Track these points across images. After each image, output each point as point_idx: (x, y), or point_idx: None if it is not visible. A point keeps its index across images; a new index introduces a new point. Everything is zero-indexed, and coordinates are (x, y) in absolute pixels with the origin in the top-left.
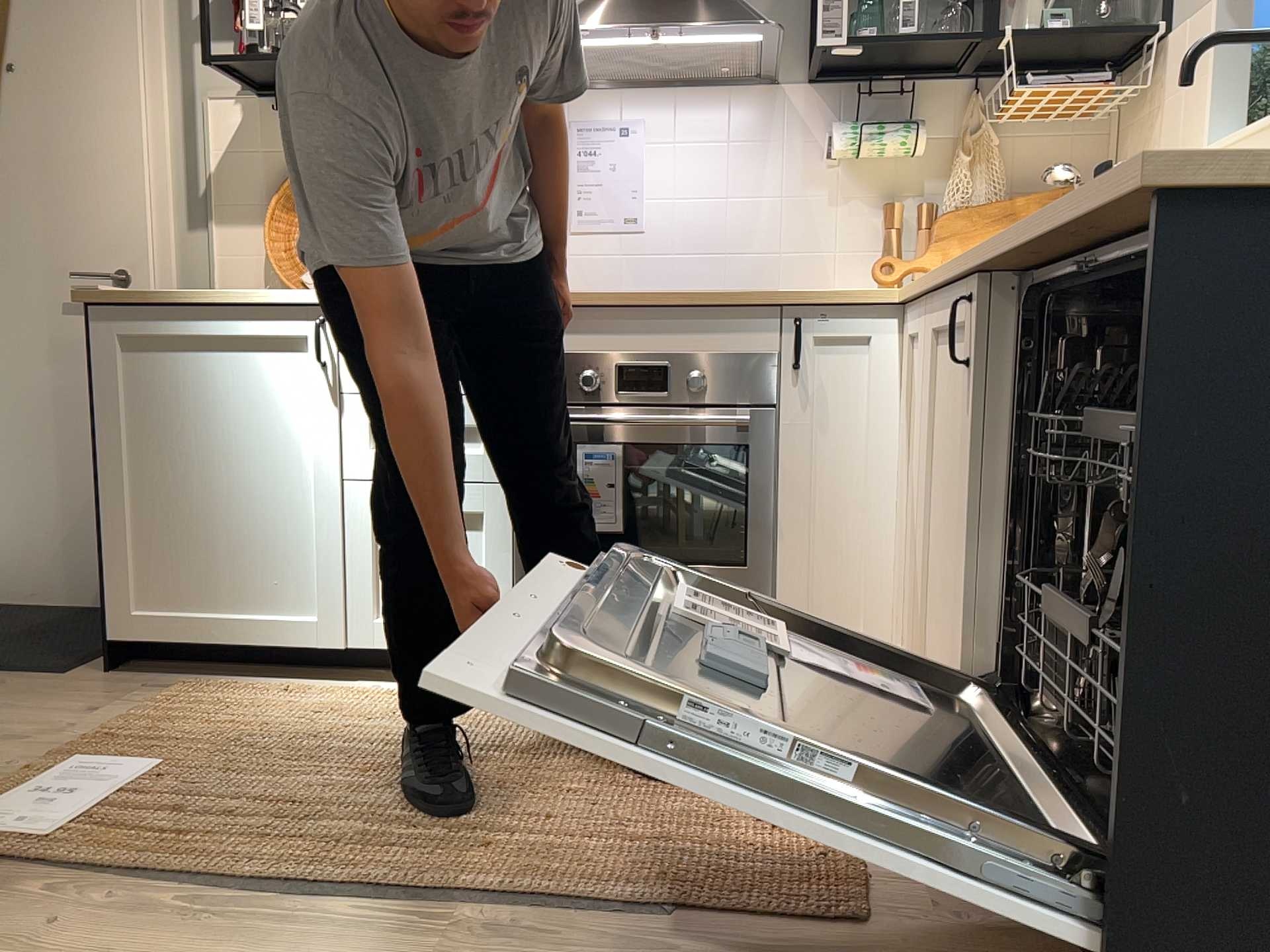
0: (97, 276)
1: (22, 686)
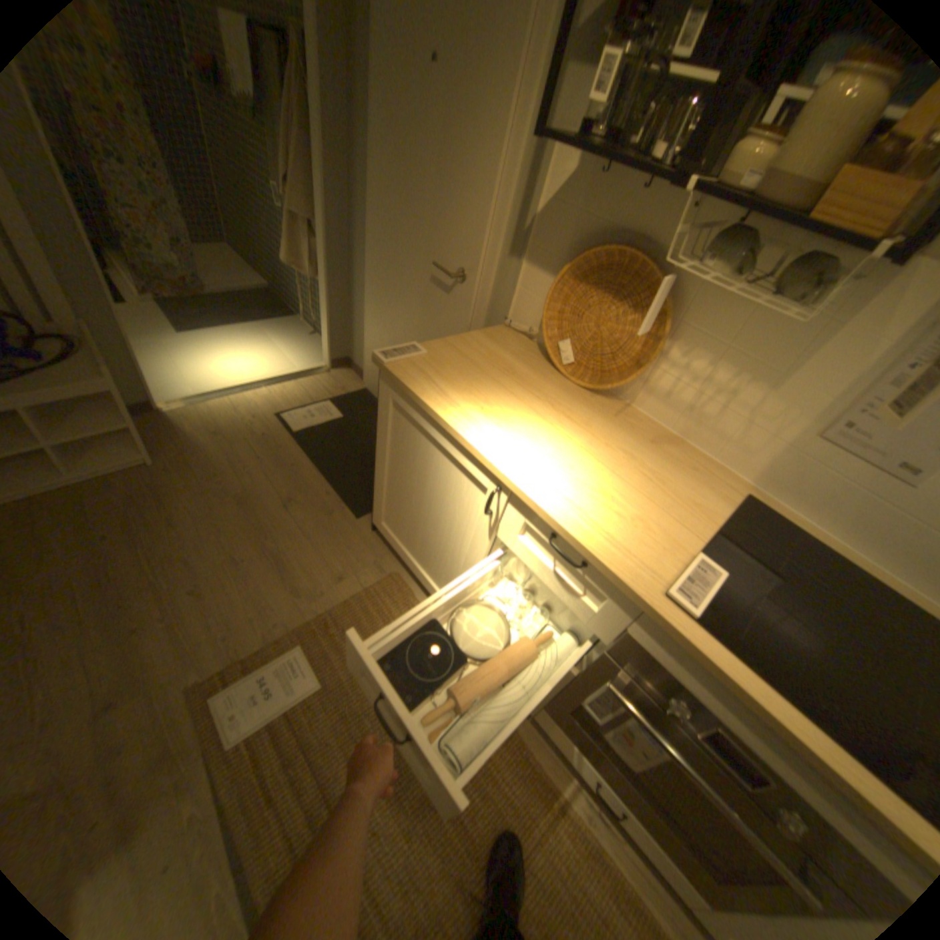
0: (445, 273)
1: (337, 519)
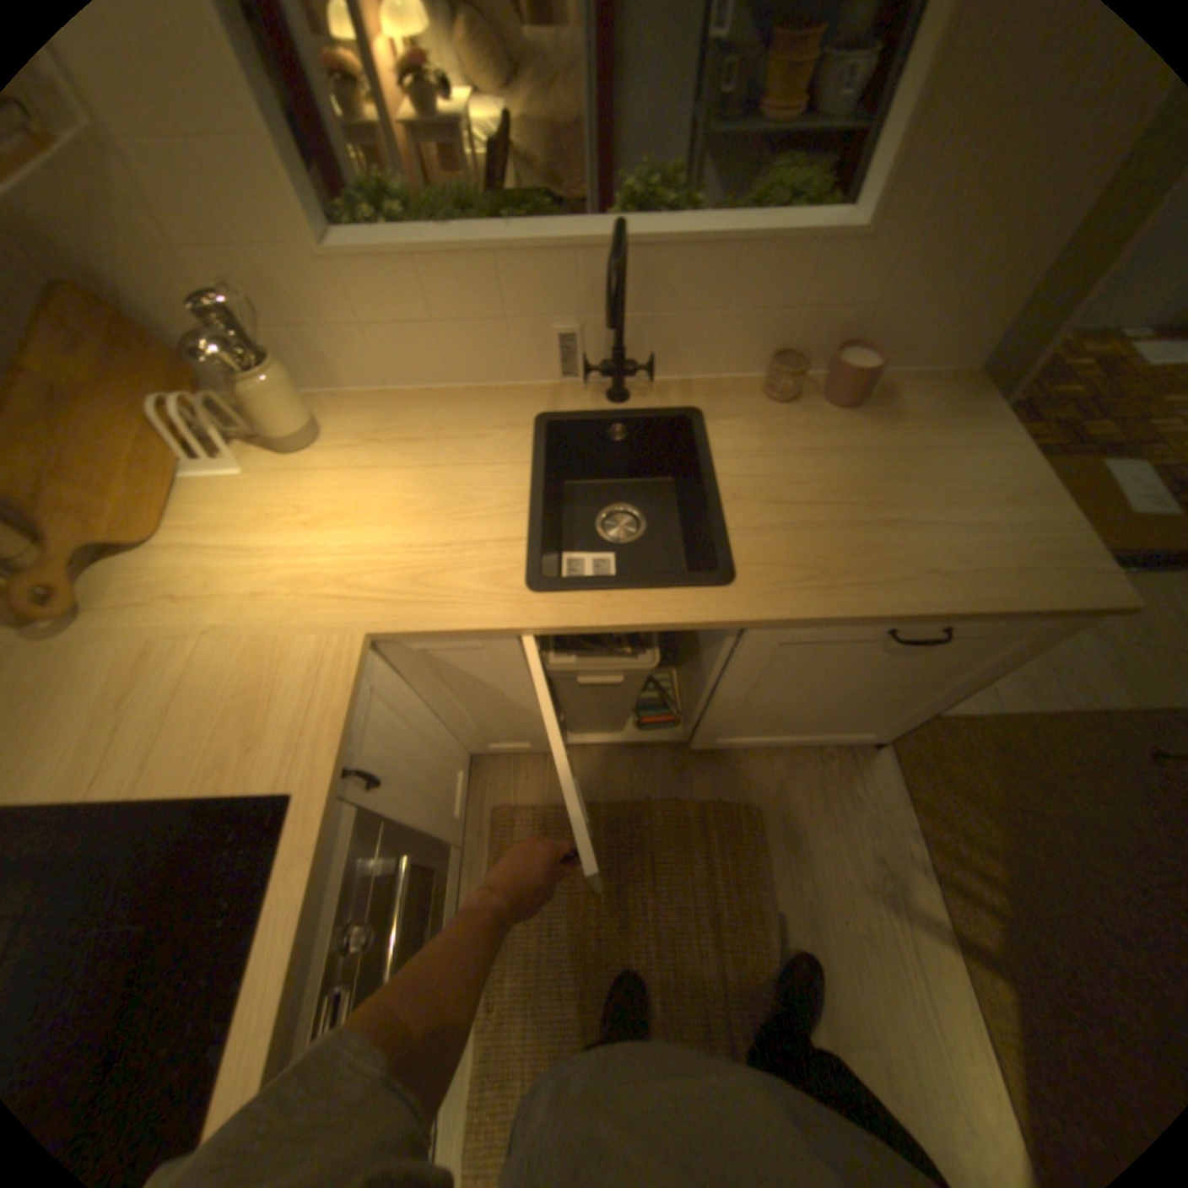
0: None
1: None
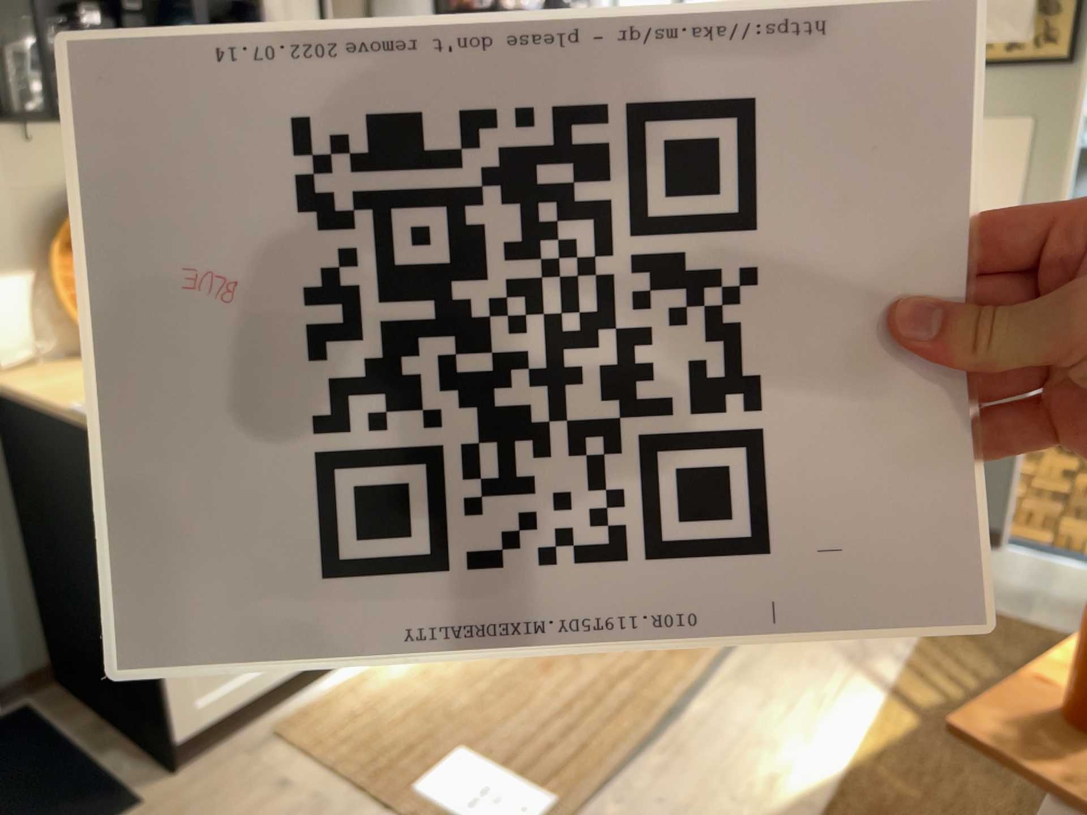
0: None
1: None
